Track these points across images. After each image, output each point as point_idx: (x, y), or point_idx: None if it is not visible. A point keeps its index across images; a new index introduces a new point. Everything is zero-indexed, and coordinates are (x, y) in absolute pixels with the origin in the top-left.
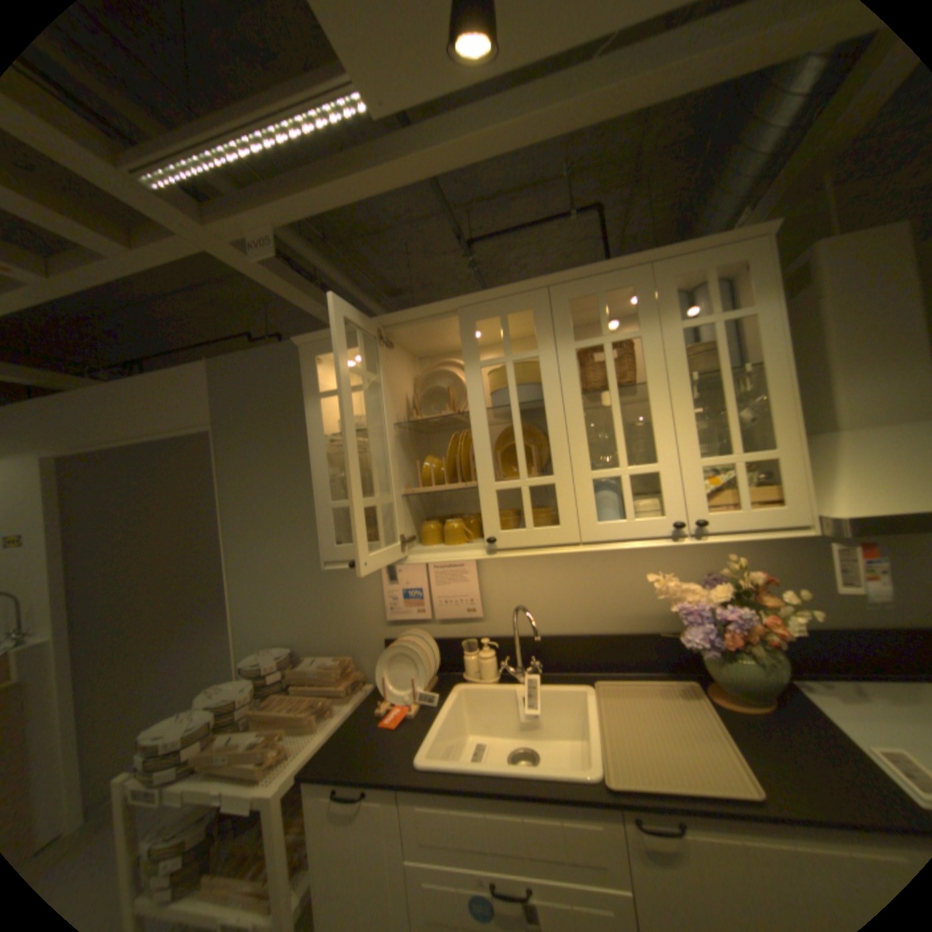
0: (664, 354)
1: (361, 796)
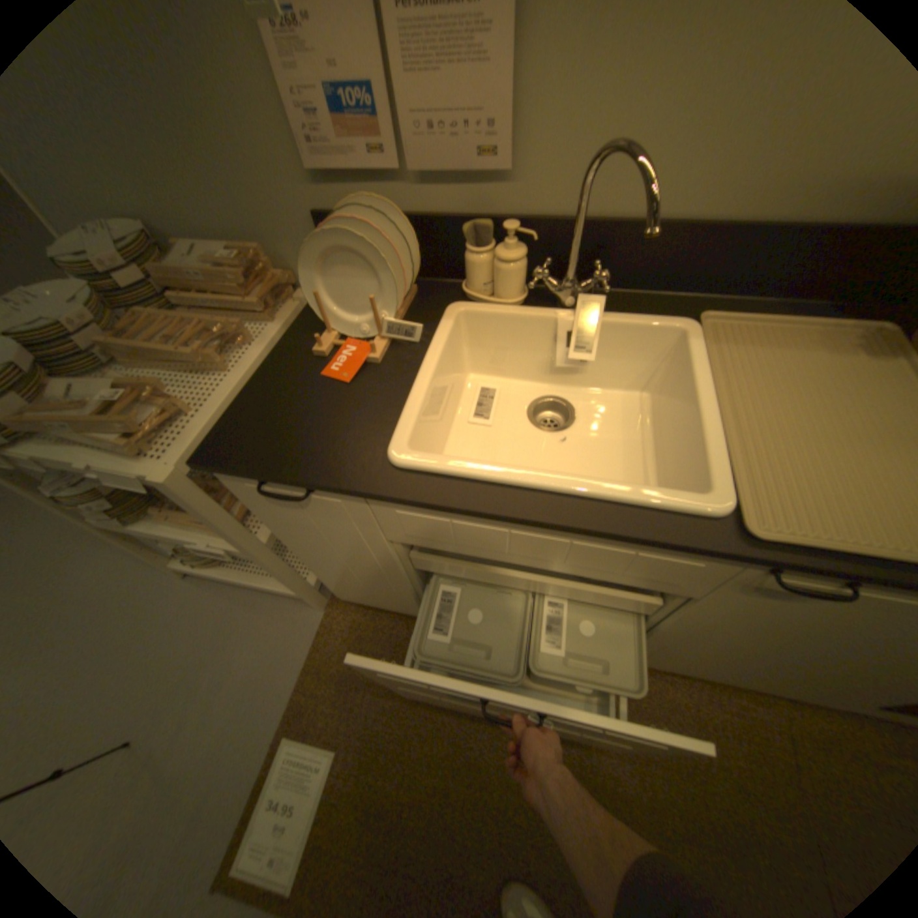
0: None
1: (308, 490)
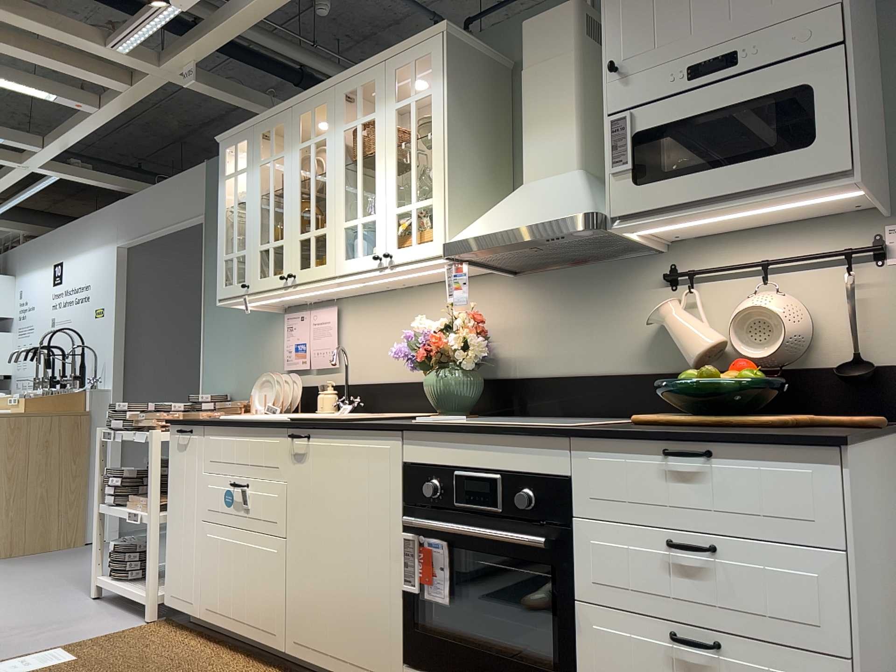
0: (384, 130)
1: (191, 430)
